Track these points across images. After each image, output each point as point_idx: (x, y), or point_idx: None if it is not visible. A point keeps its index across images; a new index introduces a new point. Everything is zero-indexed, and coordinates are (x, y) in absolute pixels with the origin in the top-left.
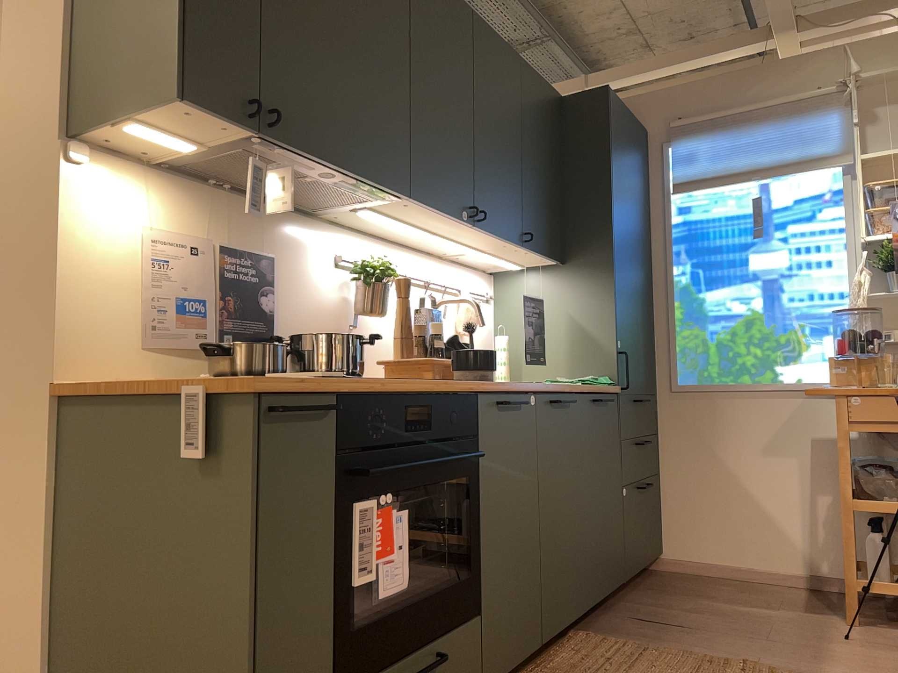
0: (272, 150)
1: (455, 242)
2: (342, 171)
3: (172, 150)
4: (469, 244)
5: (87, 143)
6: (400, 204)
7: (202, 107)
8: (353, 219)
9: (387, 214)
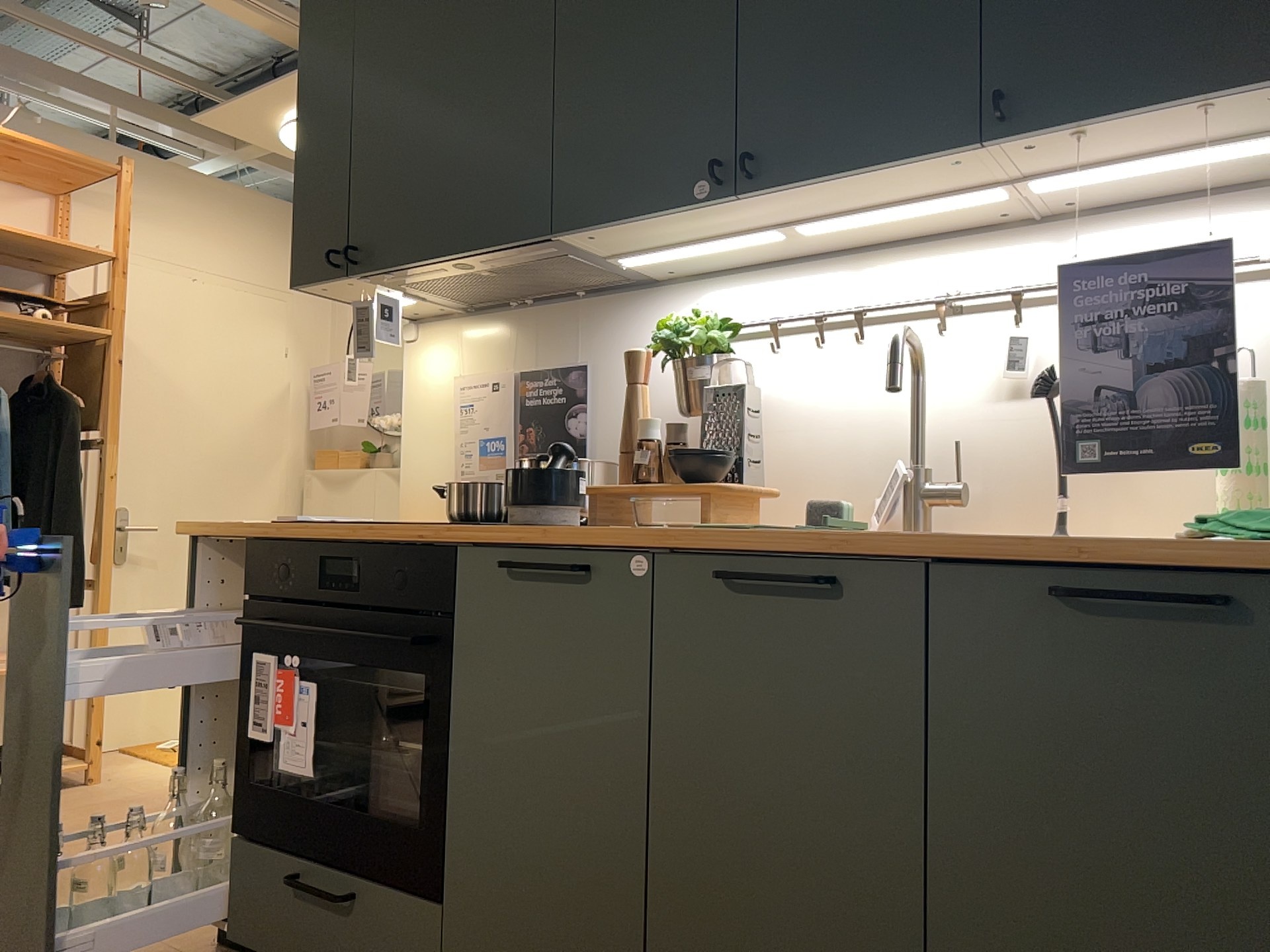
0: (395, 278)
1: (872, 213)
2: (452, 259)
3: (425, 303)
4: (922, 199)
5: (422, 319)
6: (602, 239)
7: (313, 283)
8: (702, 262)
9: (651, 250)
